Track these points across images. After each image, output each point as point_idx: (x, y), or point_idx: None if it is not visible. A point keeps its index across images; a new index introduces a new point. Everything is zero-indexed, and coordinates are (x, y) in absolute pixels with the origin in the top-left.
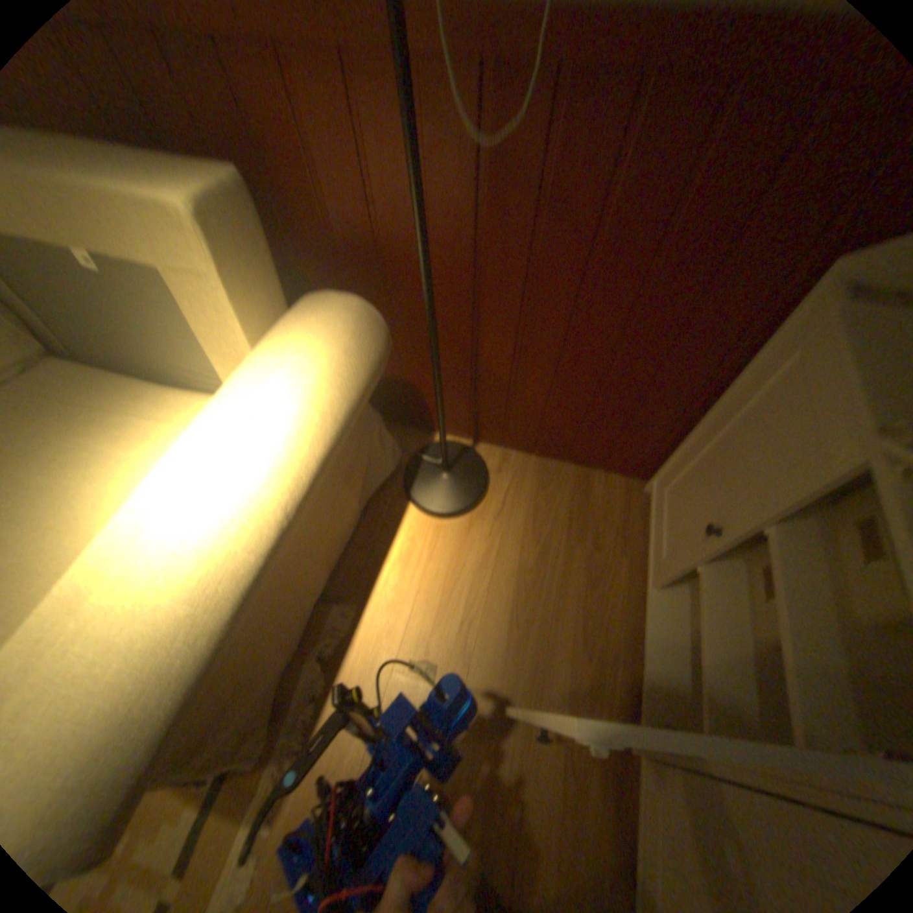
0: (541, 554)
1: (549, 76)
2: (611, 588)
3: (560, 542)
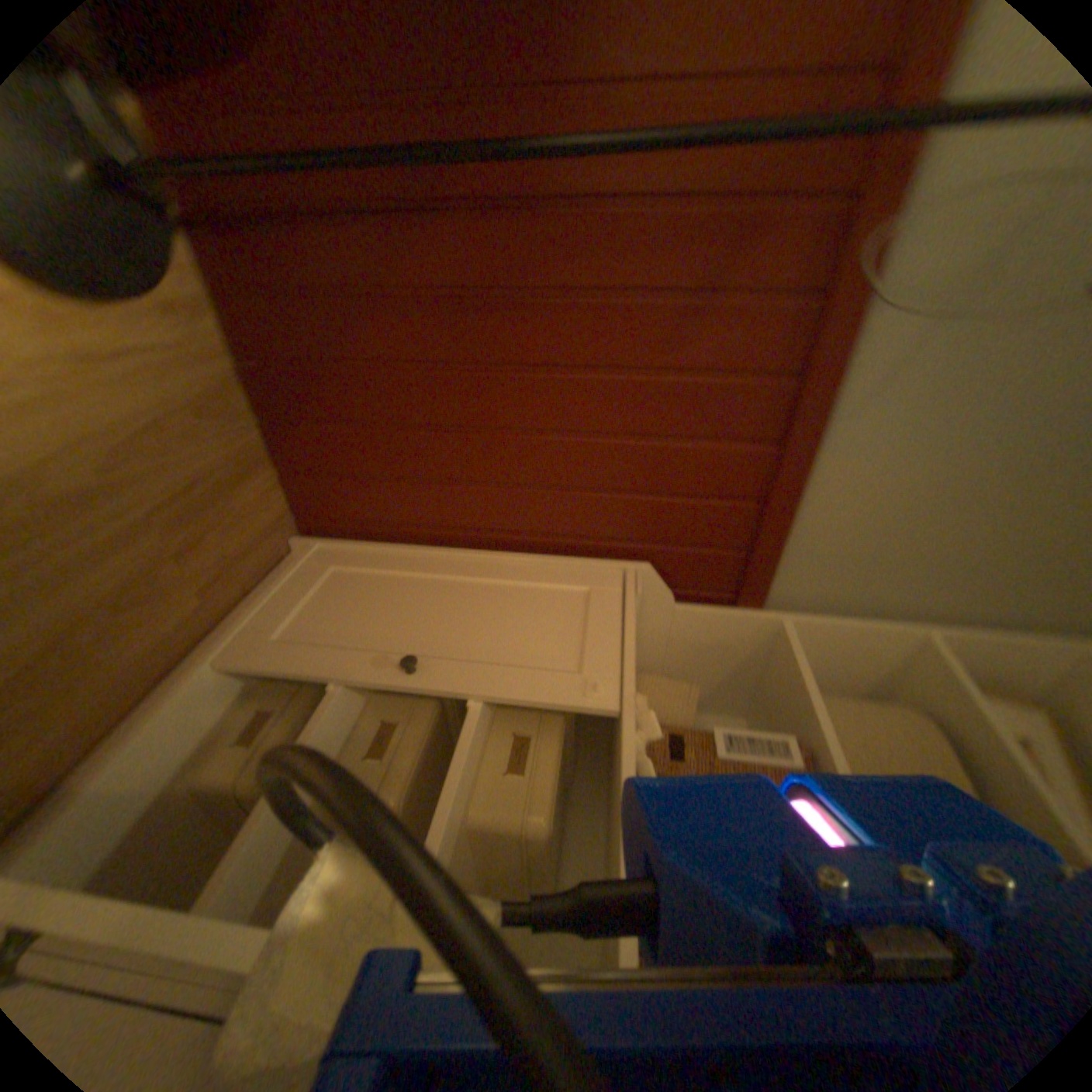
0: (86, 499)
1: (813, 292)
2: (137, 630)
3: (137, 510)
